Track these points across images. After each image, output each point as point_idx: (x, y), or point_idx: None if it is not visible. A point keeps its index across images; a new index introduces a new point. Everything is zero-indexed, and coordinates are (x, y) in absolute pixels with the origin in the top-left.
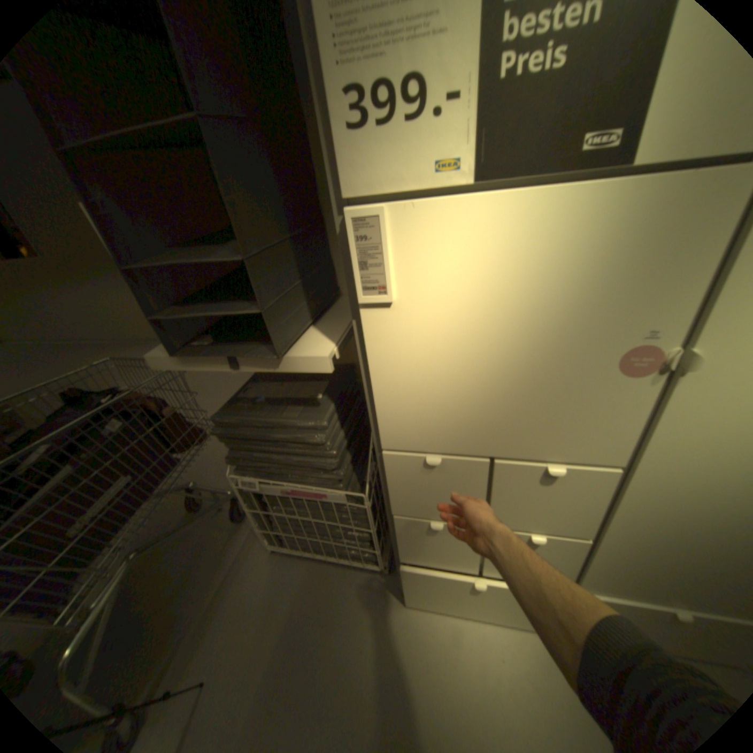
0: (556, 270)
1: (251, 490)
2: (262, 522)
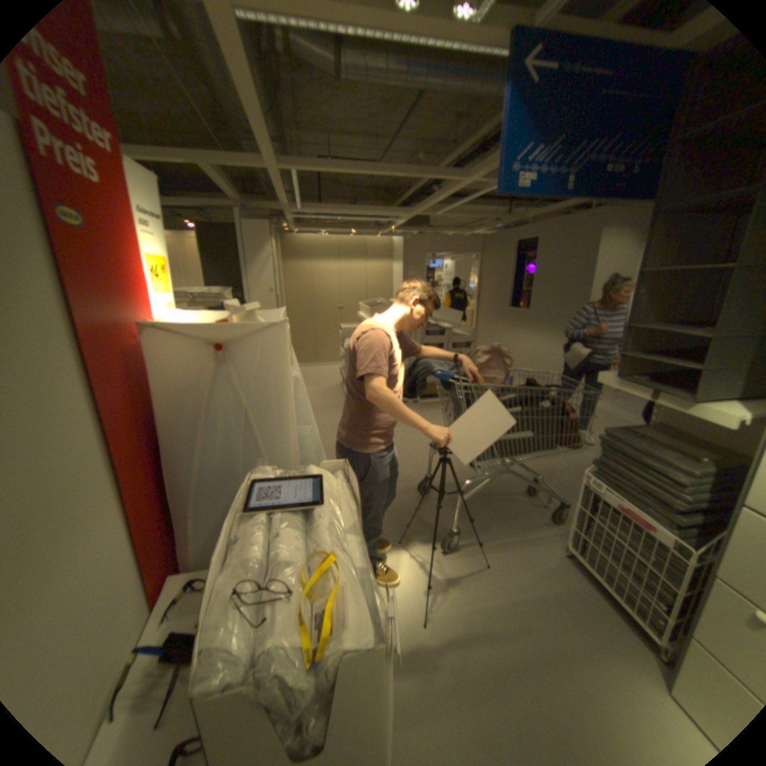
0: None
1: (596, 493)
2: (583, 525)
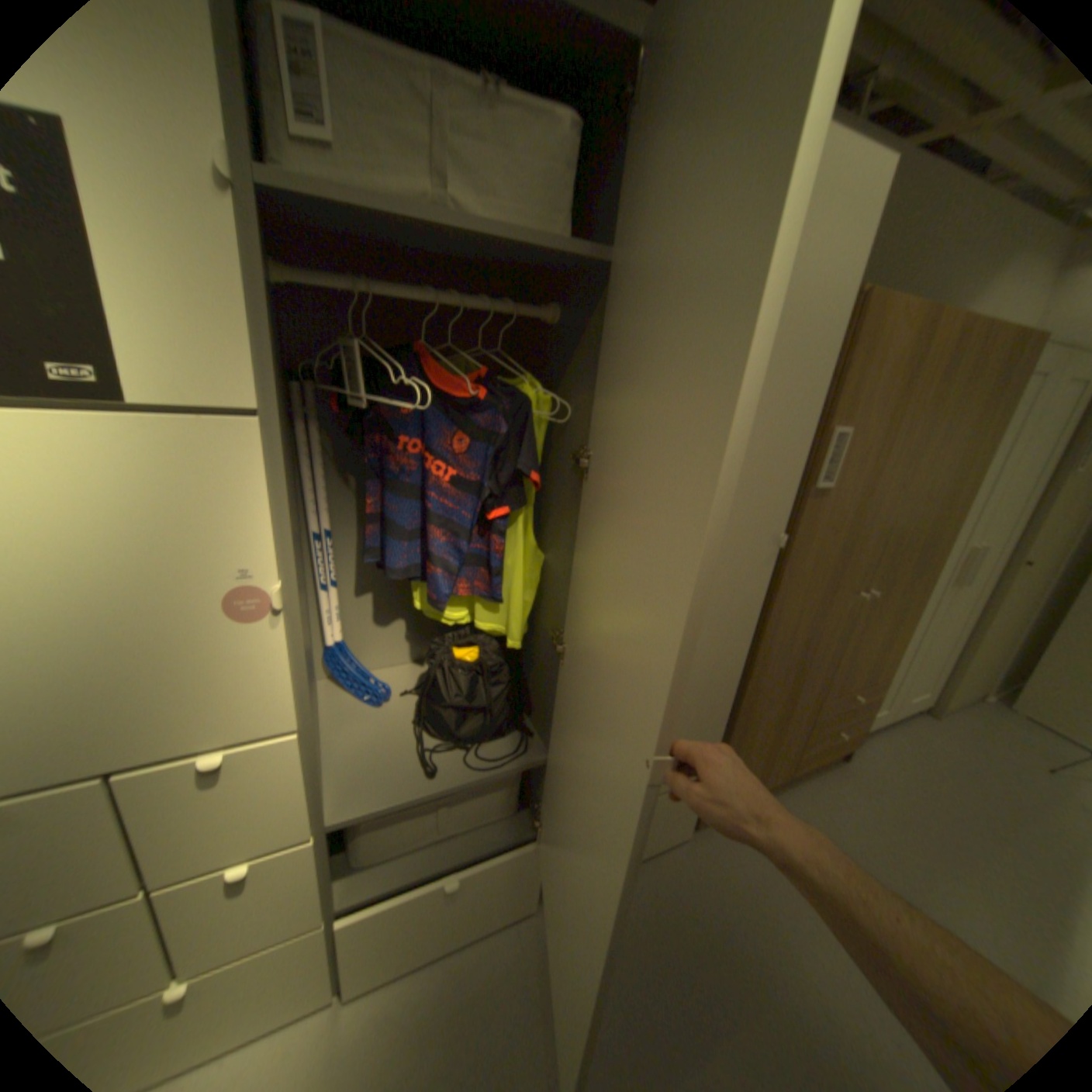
0: (82, 508)
1: None
2: None
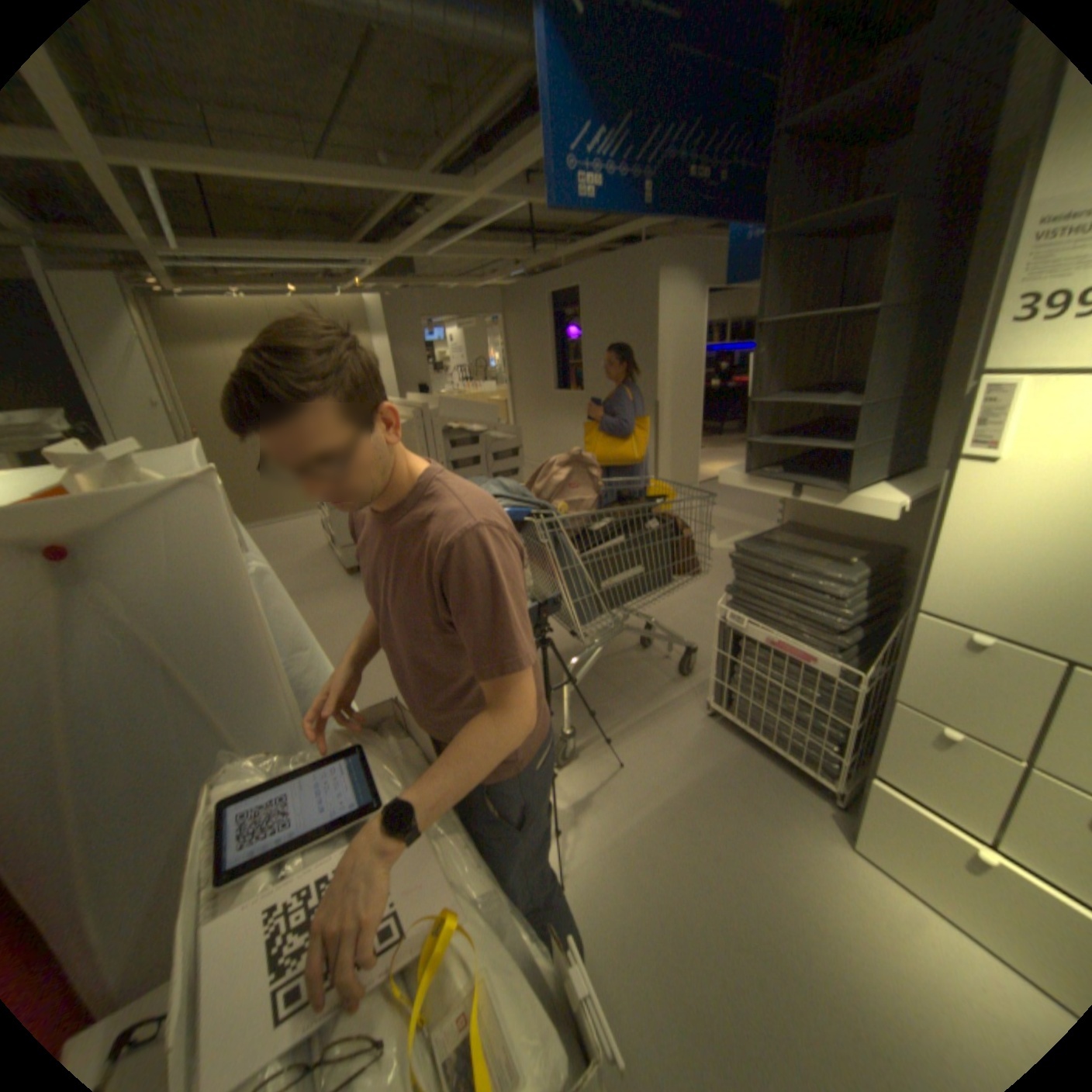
0: None
1: (735, 629)
2: (723, 673)
